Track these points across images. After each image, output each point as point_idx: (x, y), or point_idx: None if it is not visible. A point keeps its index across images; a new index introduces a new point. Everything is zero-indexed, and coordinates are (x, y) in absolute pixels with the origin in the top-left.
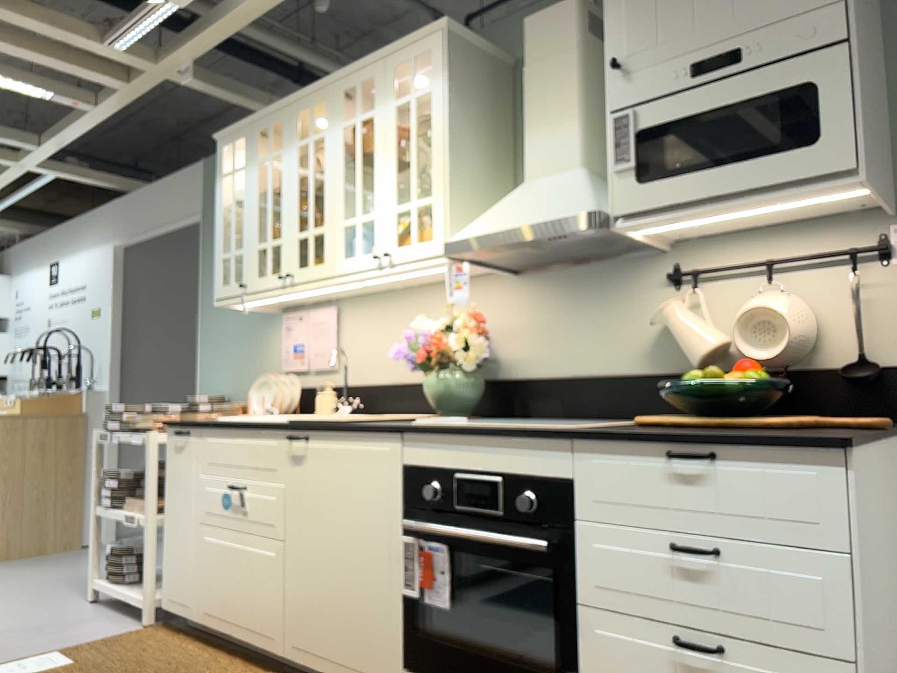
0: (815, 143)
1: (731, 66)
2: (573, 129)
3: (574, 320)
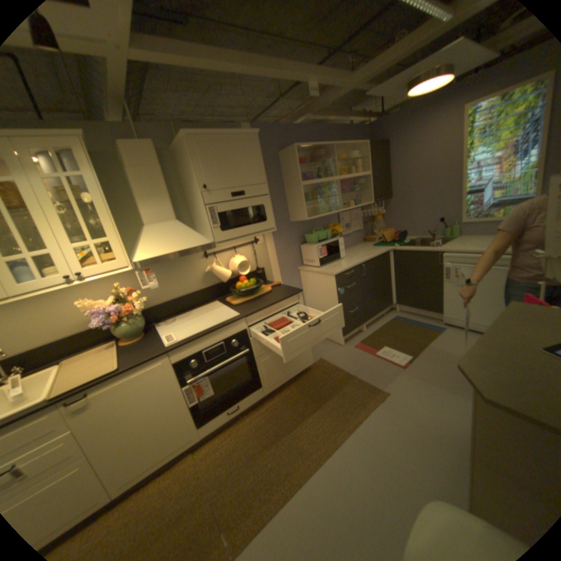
0: (266, 221)
1: (243, 195)
2: (168, 203)
3: (169, 277)
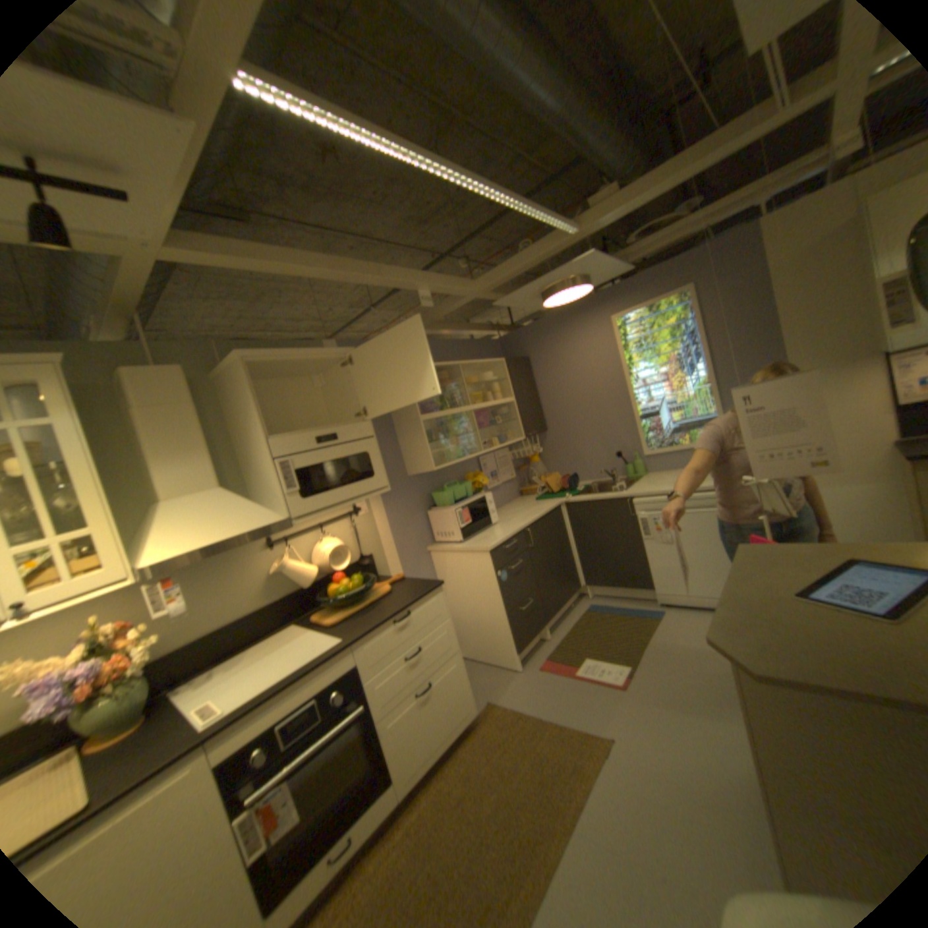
0: (373, 477)
1: (335, 441)
2: (205, 461)
3: (198, 594)
